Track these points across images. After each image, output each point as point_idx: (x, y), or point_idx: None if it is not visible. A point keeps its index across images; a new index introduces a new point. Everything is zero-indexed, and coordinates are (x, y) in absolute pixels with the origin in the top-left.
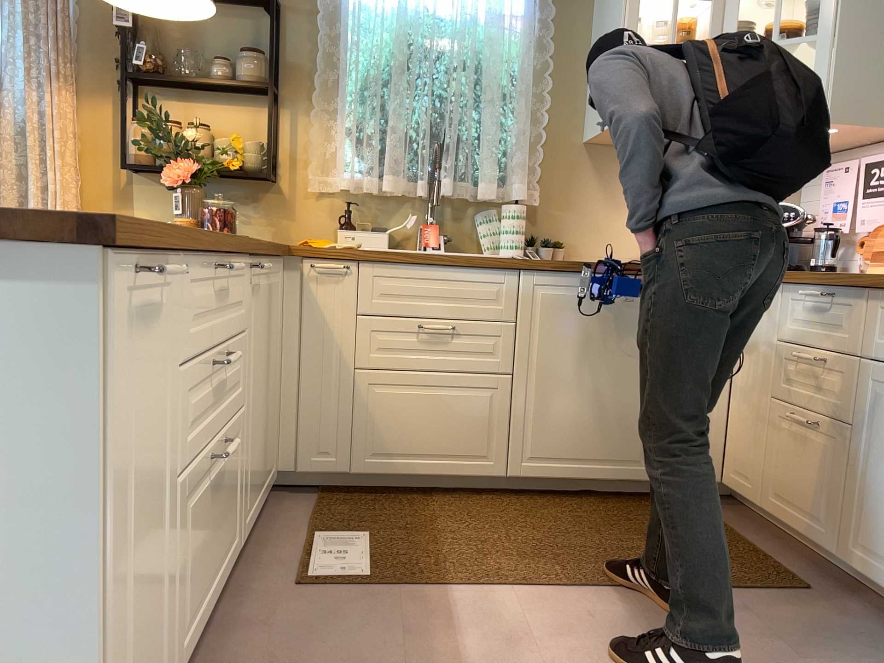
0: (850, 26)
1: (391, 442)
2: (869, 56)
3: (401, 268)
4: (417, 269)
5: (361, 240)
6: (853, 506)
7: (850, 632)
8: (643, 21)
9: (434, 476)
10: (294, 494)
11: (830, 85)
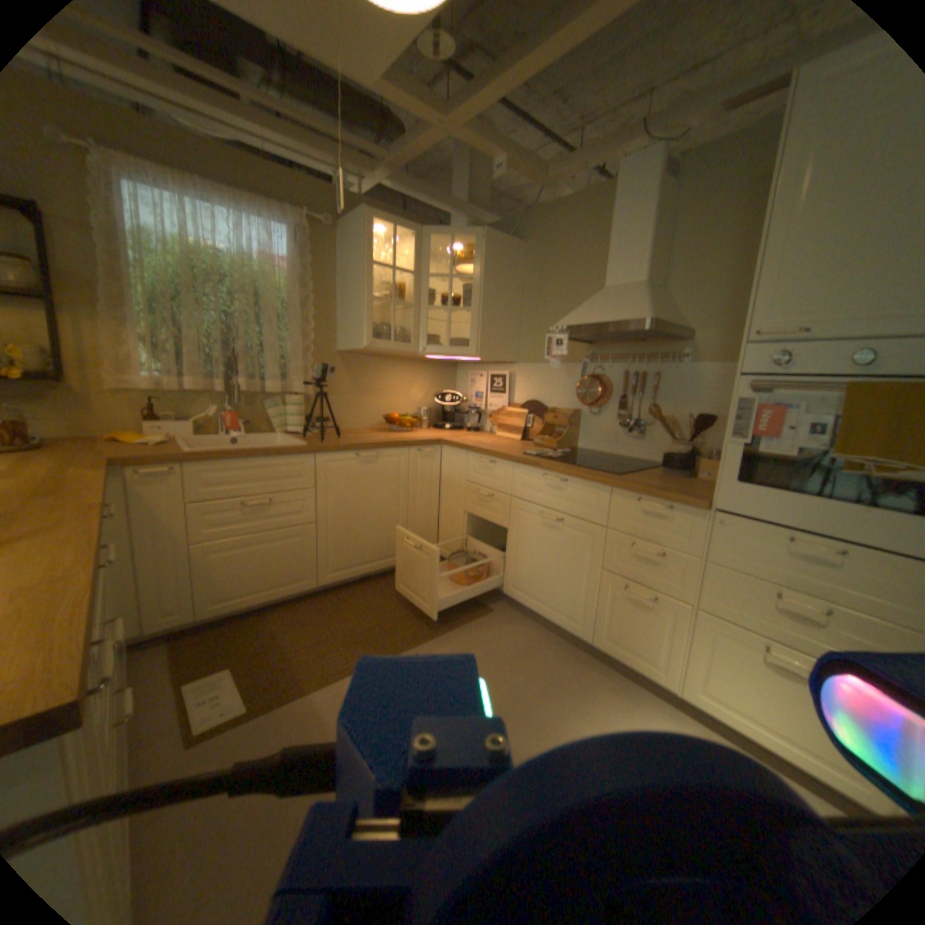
0: (484, 305)
1: (227, 590)
2: (492, 322)
3: (221, 464)
4: (234, 463)
5: (165, 430)
6: (508, 567)
7: (515, 631)
8: (366, 273)
9: (264, 602)
10: (142, 653)
11: (476, 336)
